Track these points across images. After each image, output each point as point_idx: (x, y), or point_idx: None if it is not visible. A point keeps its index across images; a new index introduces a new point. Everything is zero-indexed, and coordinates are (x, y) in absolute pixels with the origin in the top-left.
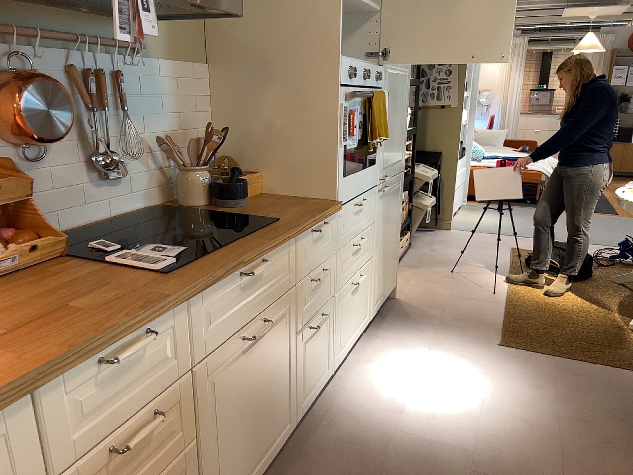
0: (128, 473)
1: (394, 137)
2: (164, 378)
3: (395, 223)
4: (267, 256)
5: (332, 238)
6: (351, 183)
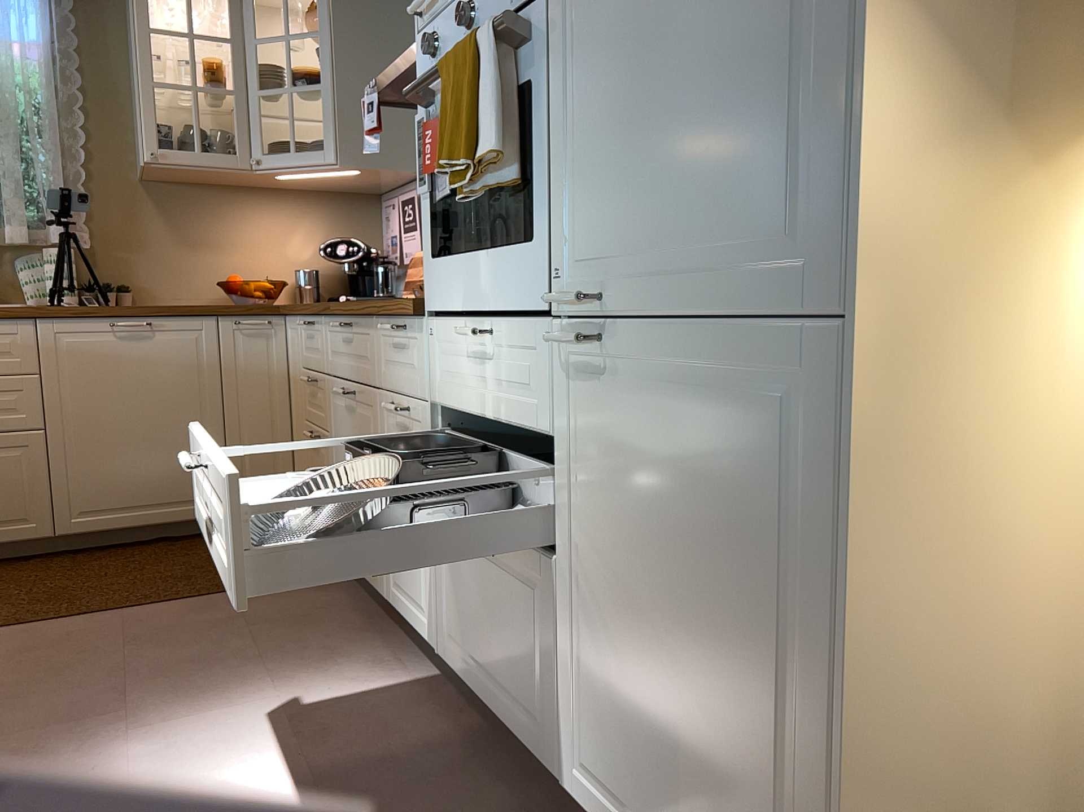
0: (314, 403)
1: (662, 132)
2: (319, 363)
3: (756, 605)
4: (354, 323)
5: (422, 368)
6: (451, 277)
